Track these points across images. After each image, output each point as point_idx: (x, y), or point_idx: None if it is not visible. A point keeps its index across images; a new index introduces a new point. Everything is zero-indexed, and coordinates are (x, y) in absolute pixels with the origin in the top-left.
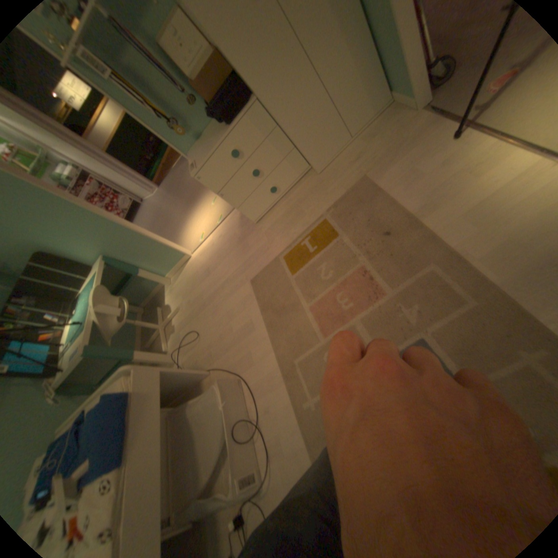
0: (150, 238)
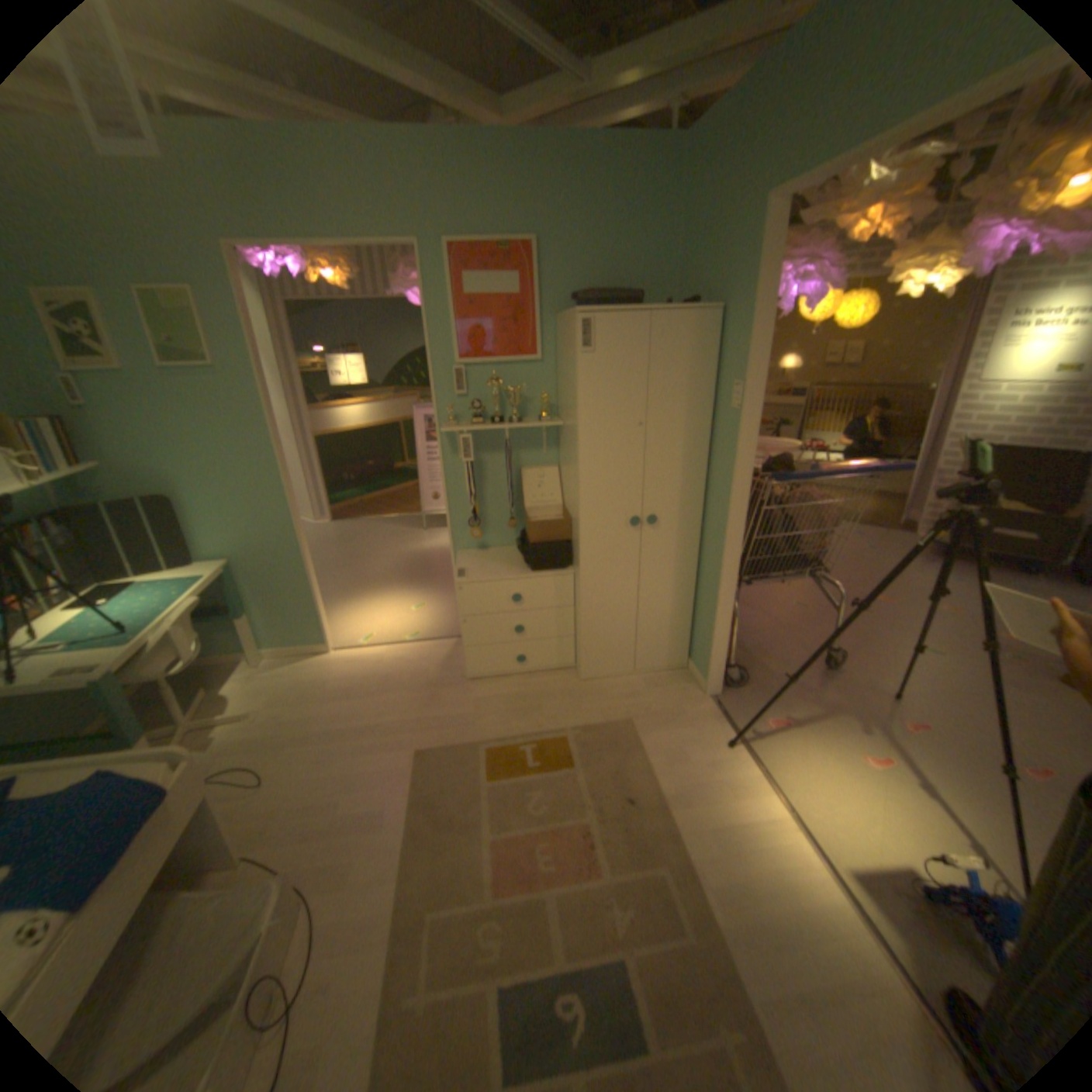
0: (309, 593)
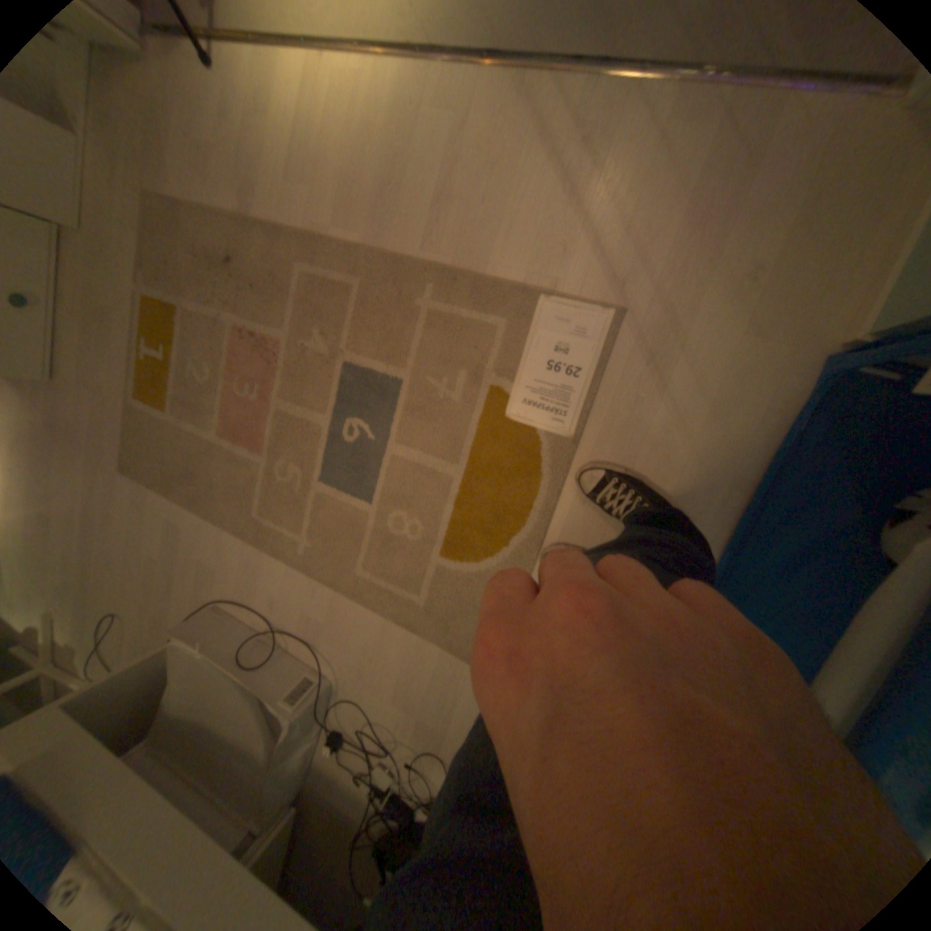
0: None
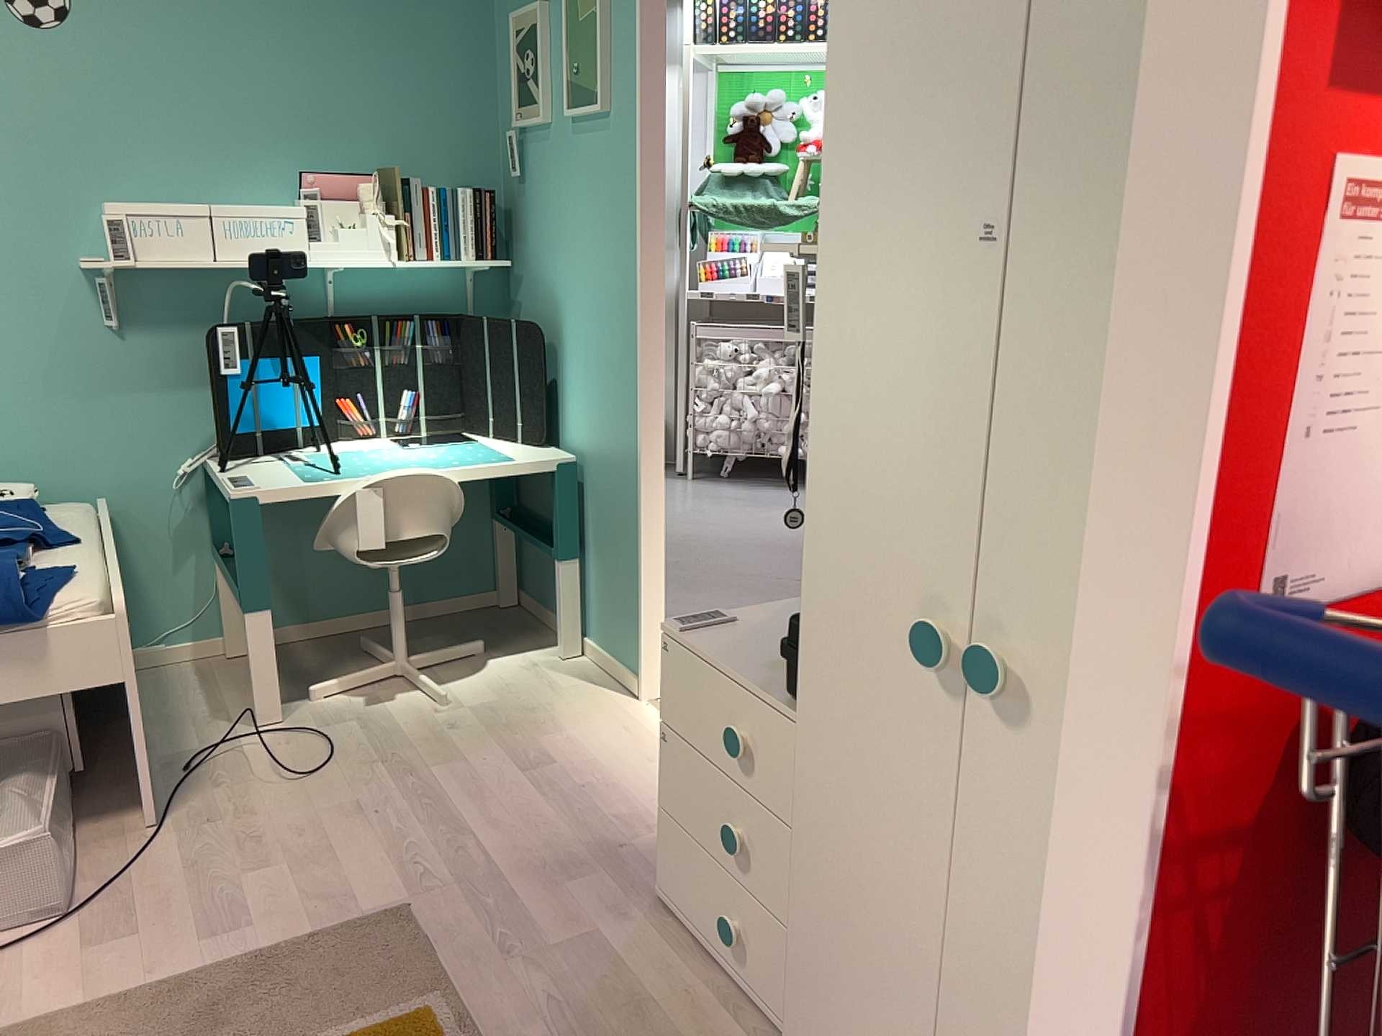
0: (637, 564)
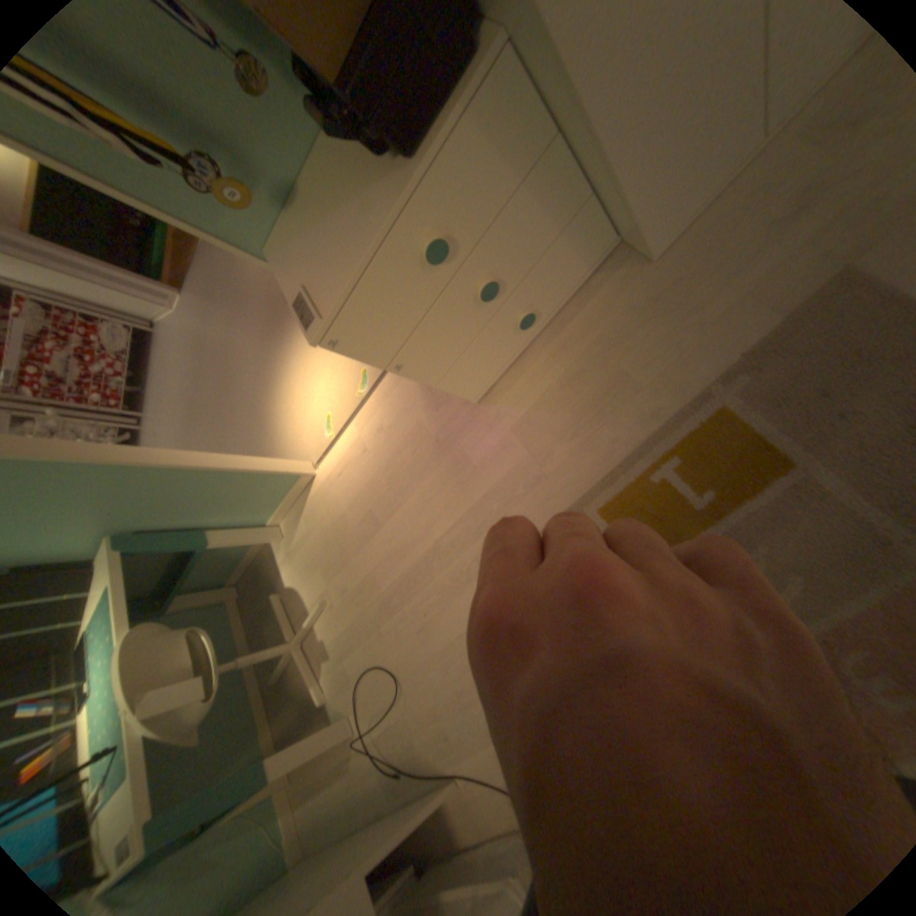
0: (214, 469)
